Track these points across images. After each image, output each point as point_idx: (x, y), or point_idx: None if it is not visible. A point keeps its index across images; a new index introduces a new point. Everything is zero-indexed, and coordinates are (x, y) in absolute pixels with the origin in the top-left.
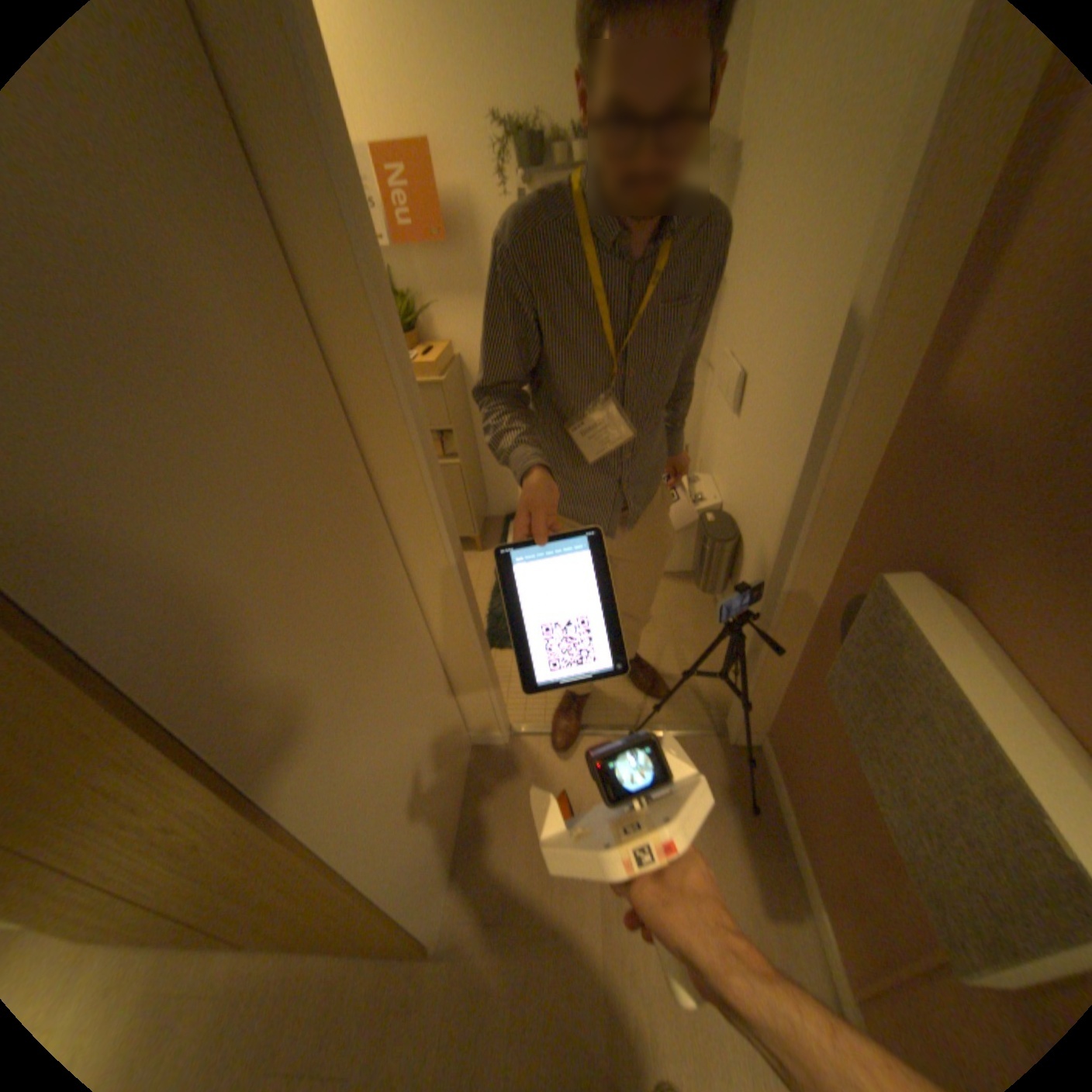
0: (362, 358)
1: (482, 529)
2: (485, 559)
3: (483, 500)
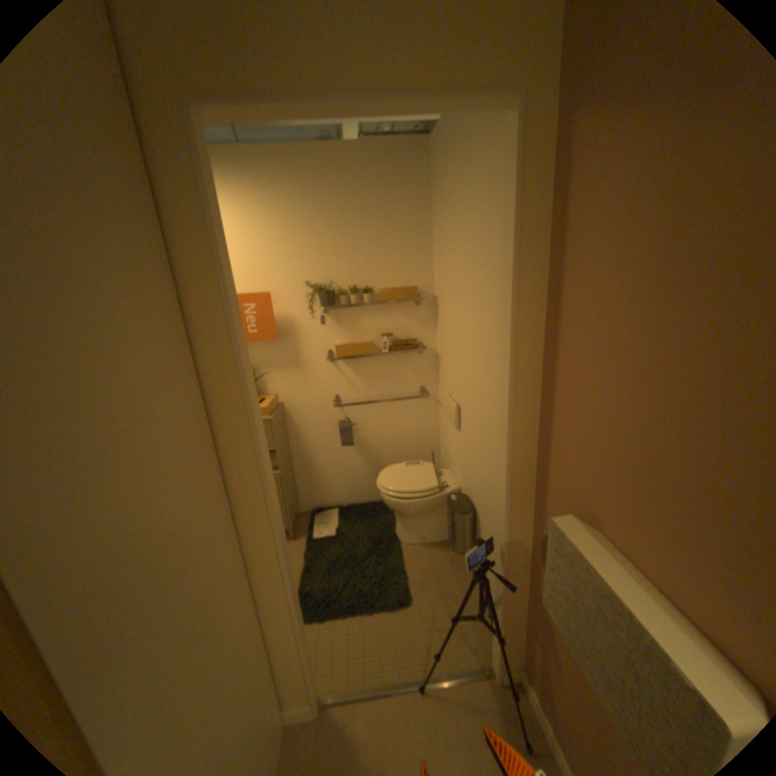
0: (229, 409)
1: (294, 522)
2: (296, 547)
3: (296, 500)
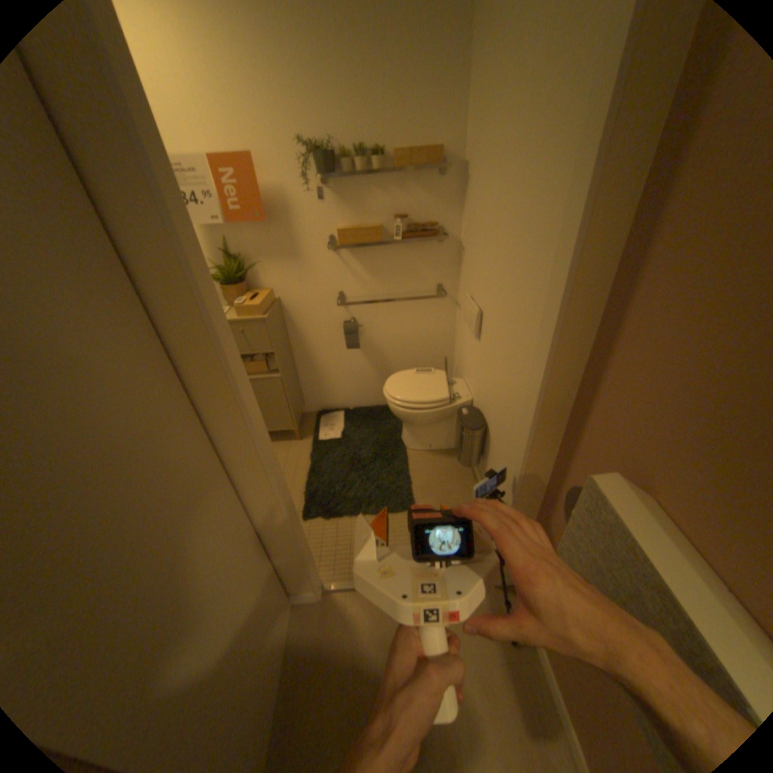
0: (186, 316)
1: (299, 423)
2: (302, 446)
3: (300, 401)
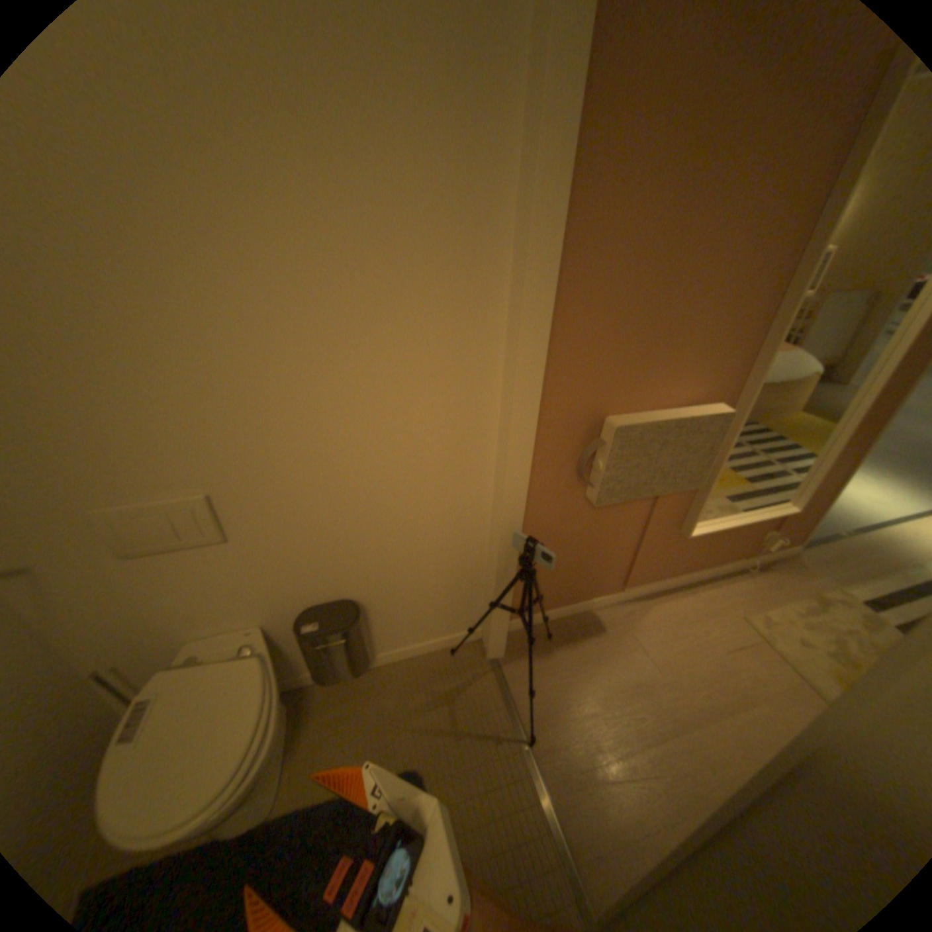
0: None
1: None
2: None
3: None
